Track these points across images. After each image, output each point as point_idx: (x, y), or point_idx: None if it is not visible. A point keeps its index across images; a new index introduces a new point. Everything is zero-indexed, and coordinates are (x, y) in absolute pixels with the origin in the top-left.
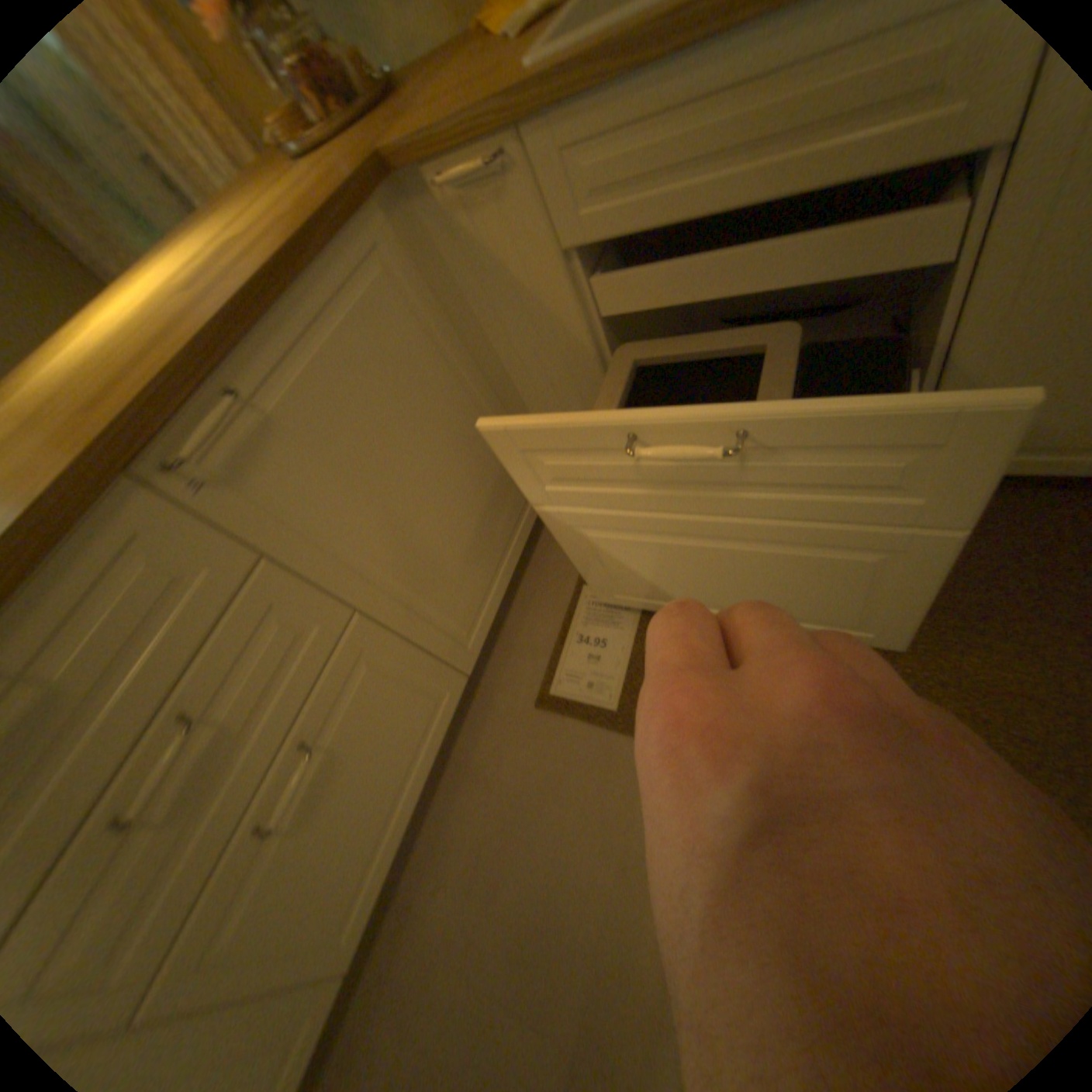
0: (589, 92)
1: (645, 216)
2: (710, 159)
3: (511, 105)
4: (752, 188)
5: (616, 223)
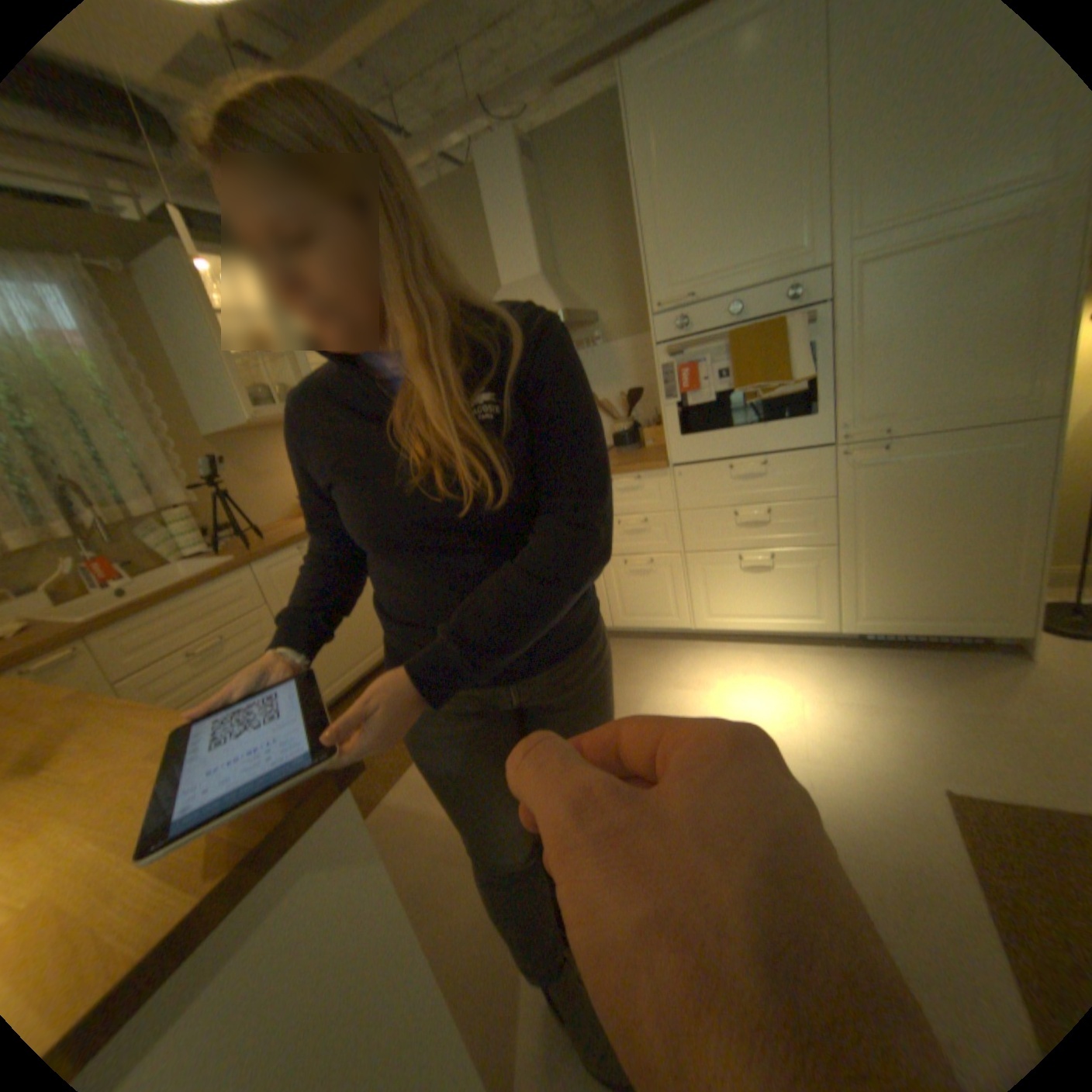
0: (127, 612)
1: (158, 649)
2: (181, 623)
3: (84, 624)
4: (200, 627)
5: (143, 657)
